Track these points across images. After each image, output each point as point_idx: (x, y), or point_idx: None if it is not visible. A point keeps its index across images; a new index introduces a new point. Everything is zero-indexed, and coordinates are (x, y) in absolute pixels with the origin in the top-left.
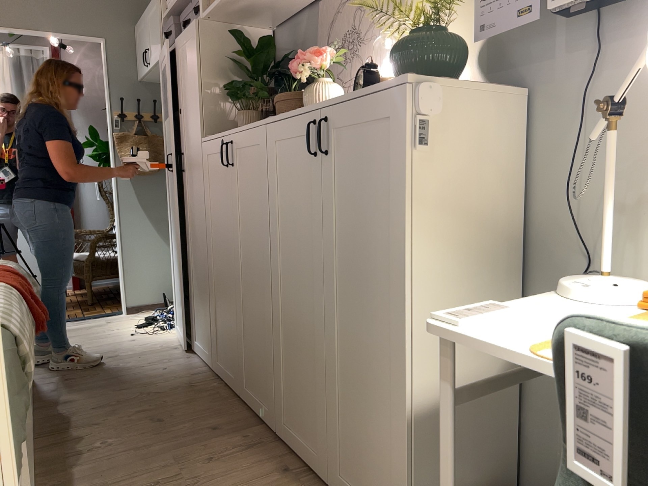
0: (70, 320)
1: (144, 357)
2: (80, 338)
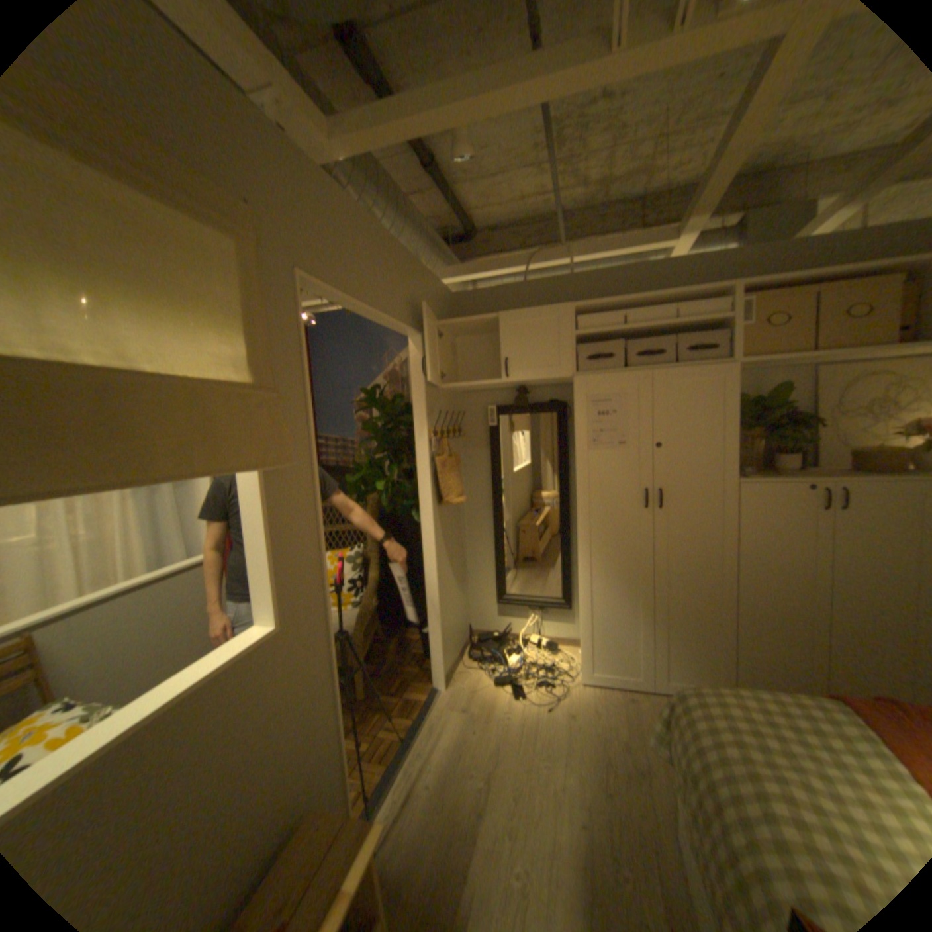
0: (412, 739)
1: (648, 730)
2: (512, 753)
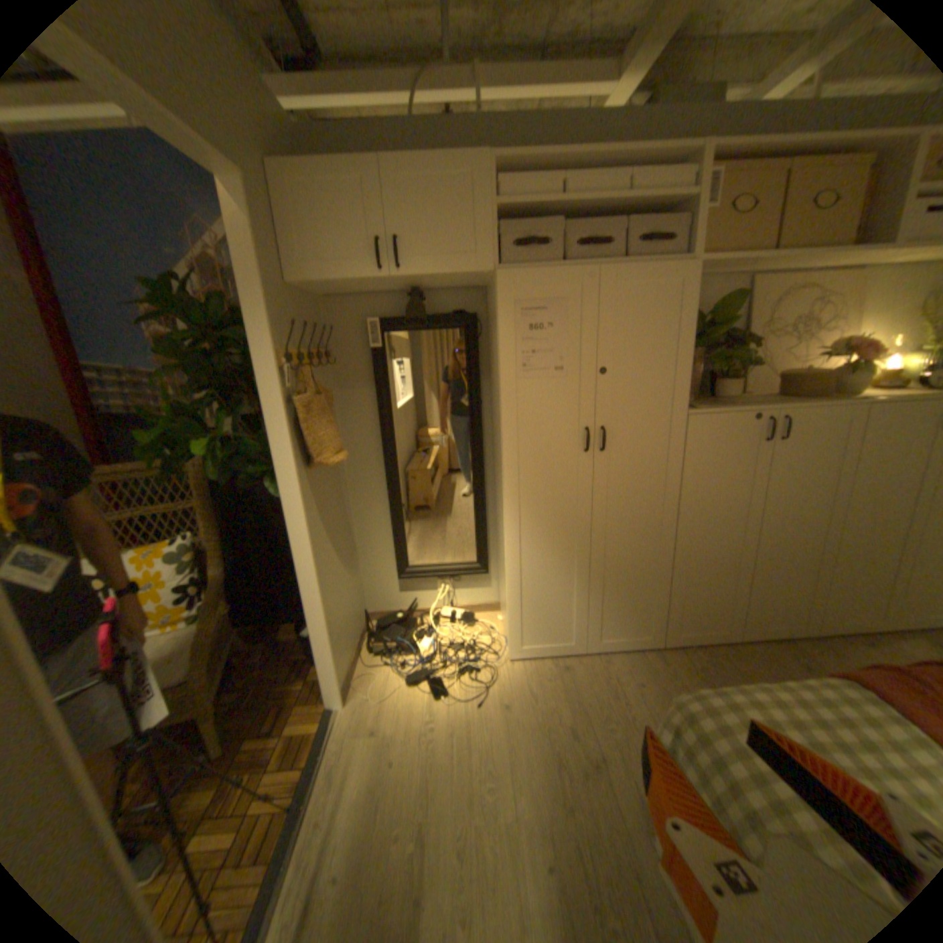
0: (303, 799)
1: (589, 702)
2: (444, 779)
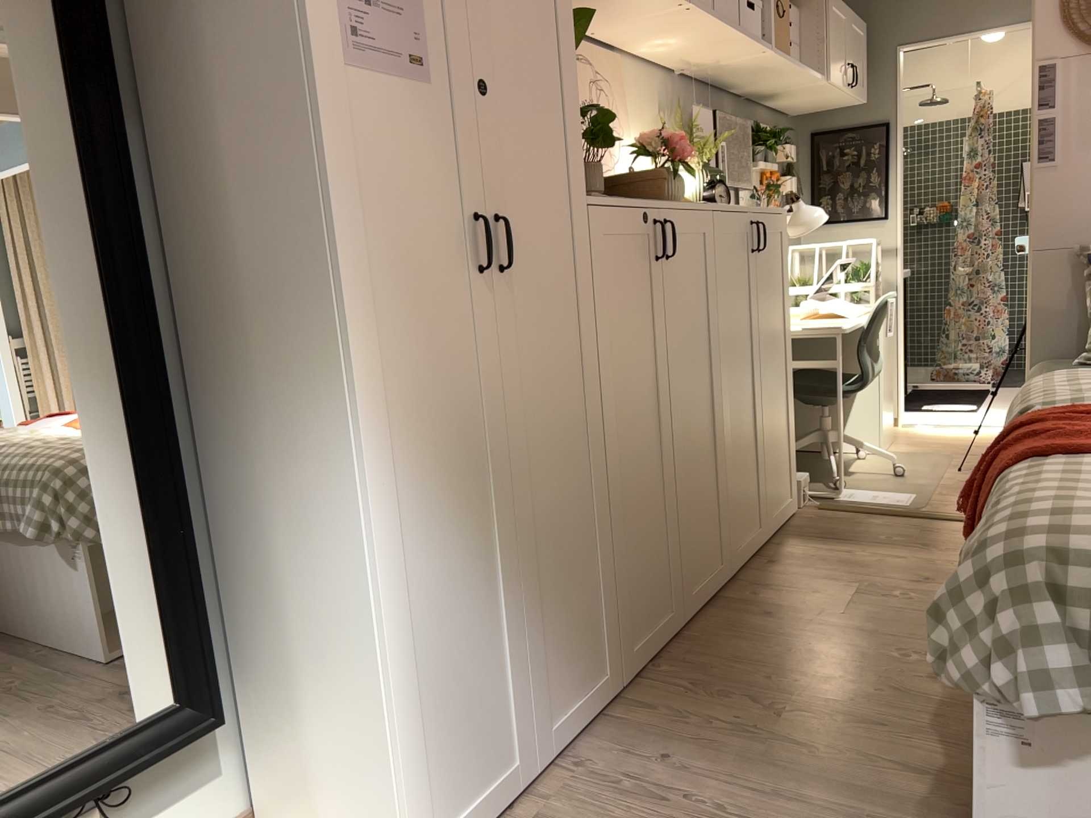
0: None
1: None
2: None
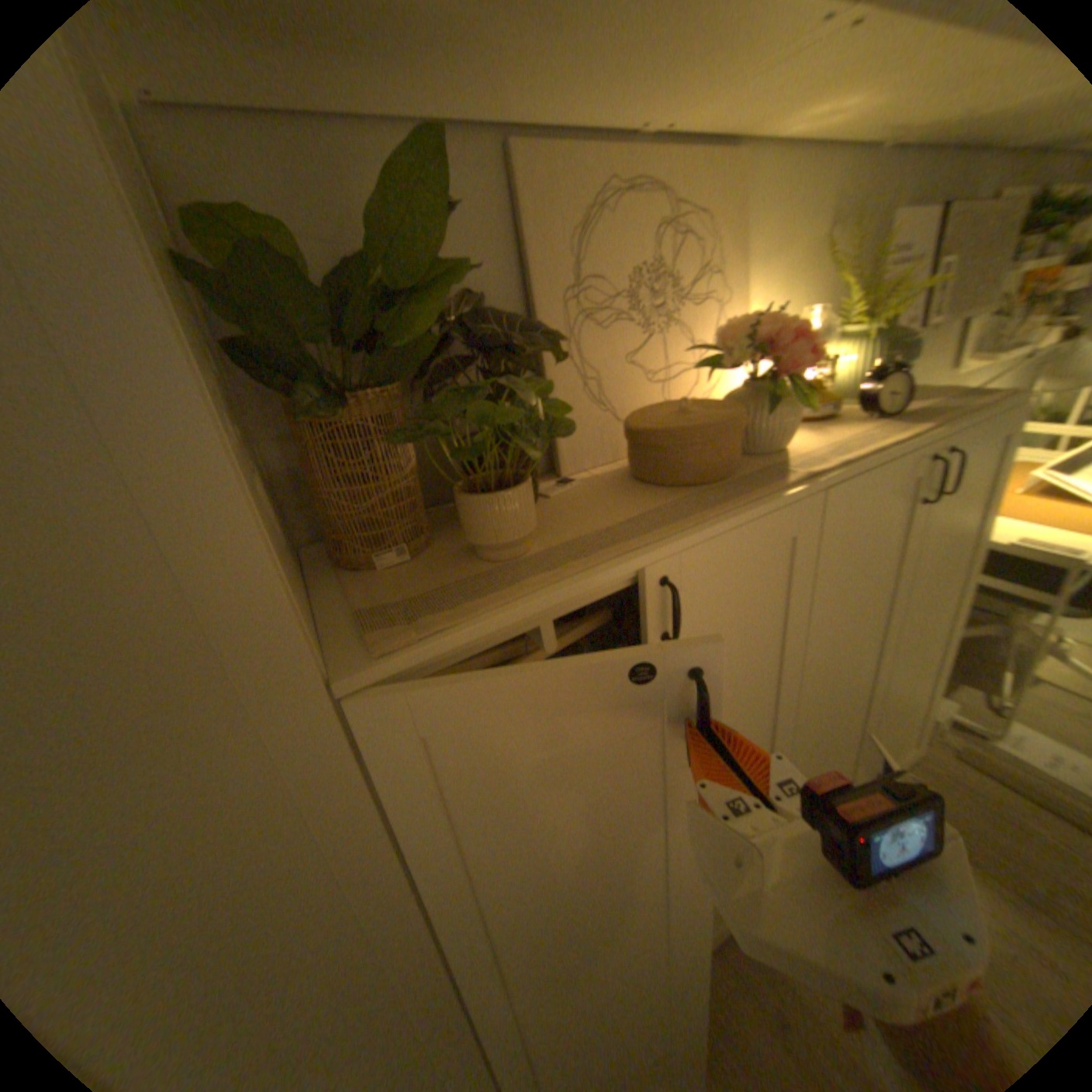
0: None
1: None
2: None
